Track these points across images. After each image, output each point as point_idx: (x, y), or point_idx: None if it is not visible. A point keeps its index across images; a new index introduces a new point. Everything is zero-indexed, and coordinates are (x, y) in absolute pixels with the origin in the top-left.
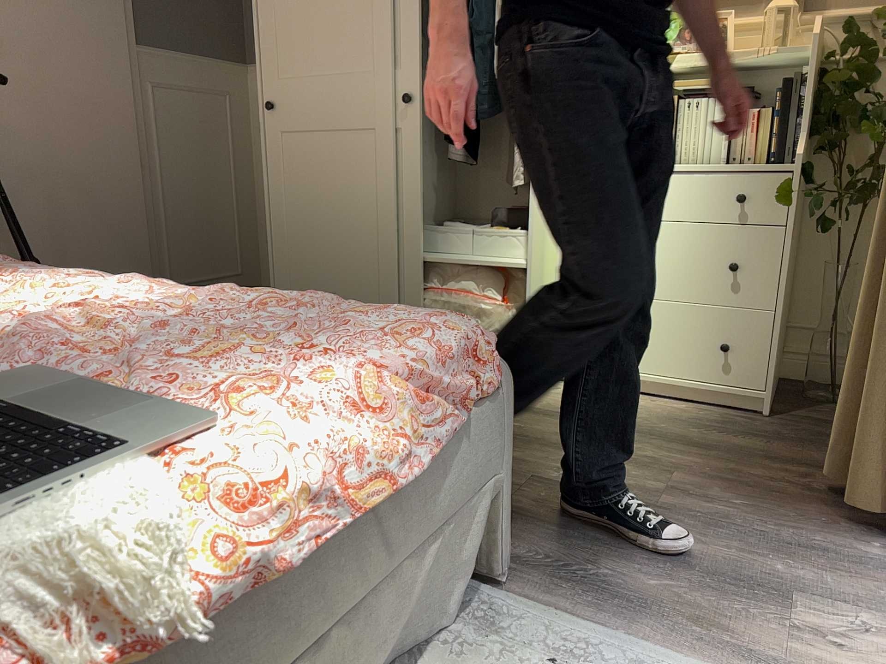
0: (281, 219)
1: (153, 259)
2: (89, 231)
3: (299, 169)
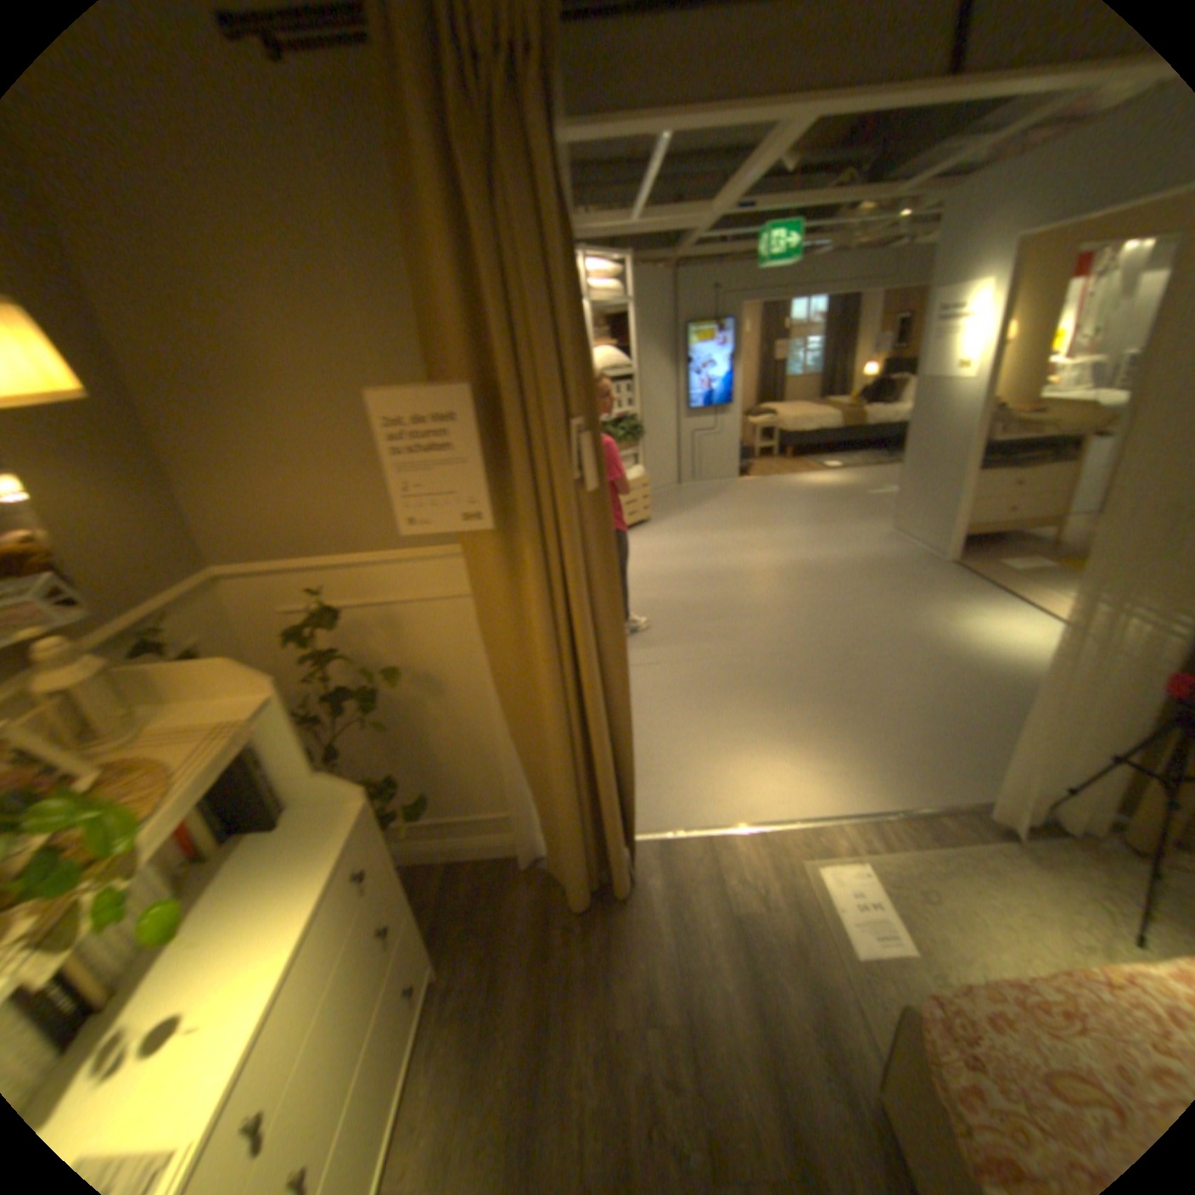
0: None
1: None
2: None
3: None
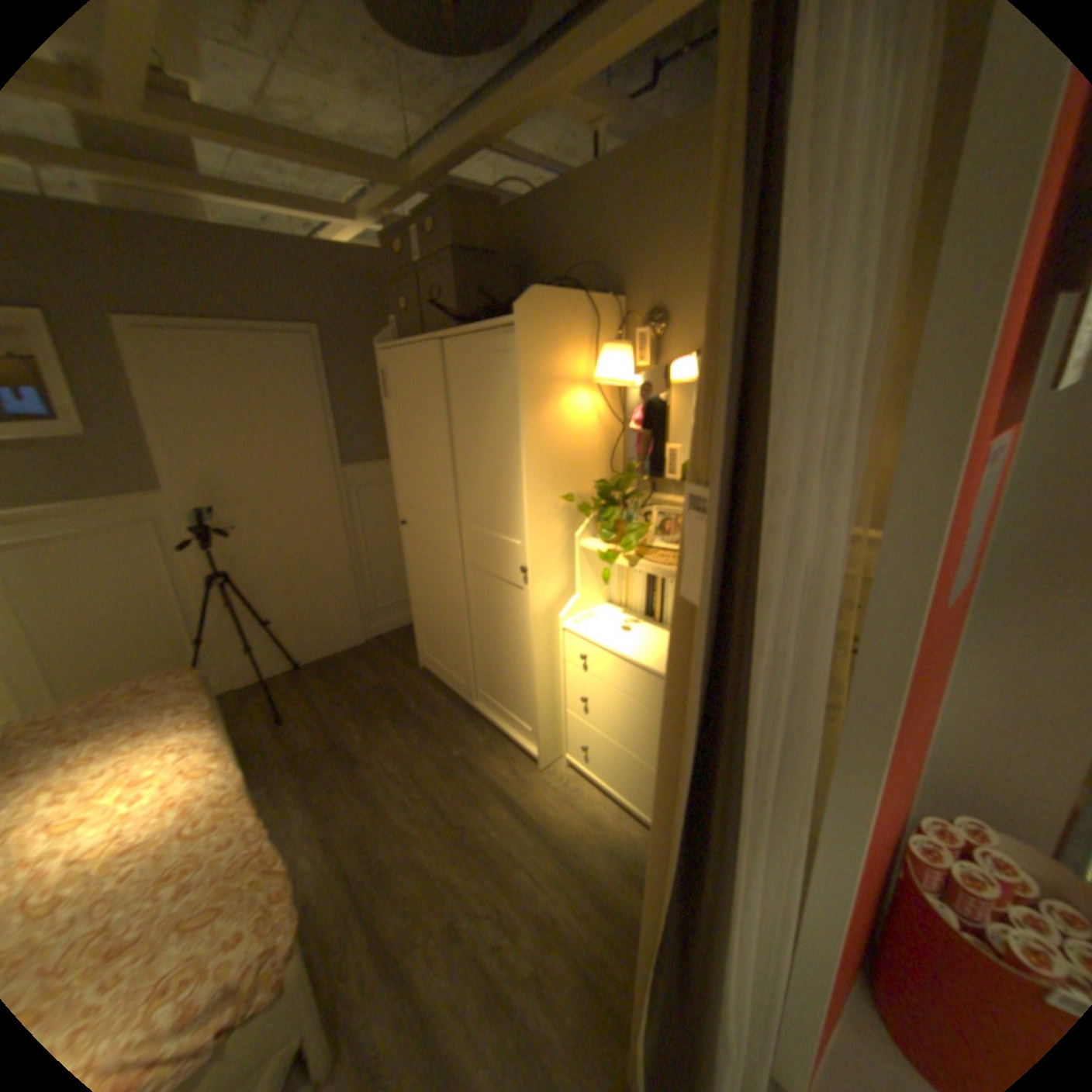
0: (414, 594)
1: (357, 597)
2: (308, 591)
3: (419, 567)
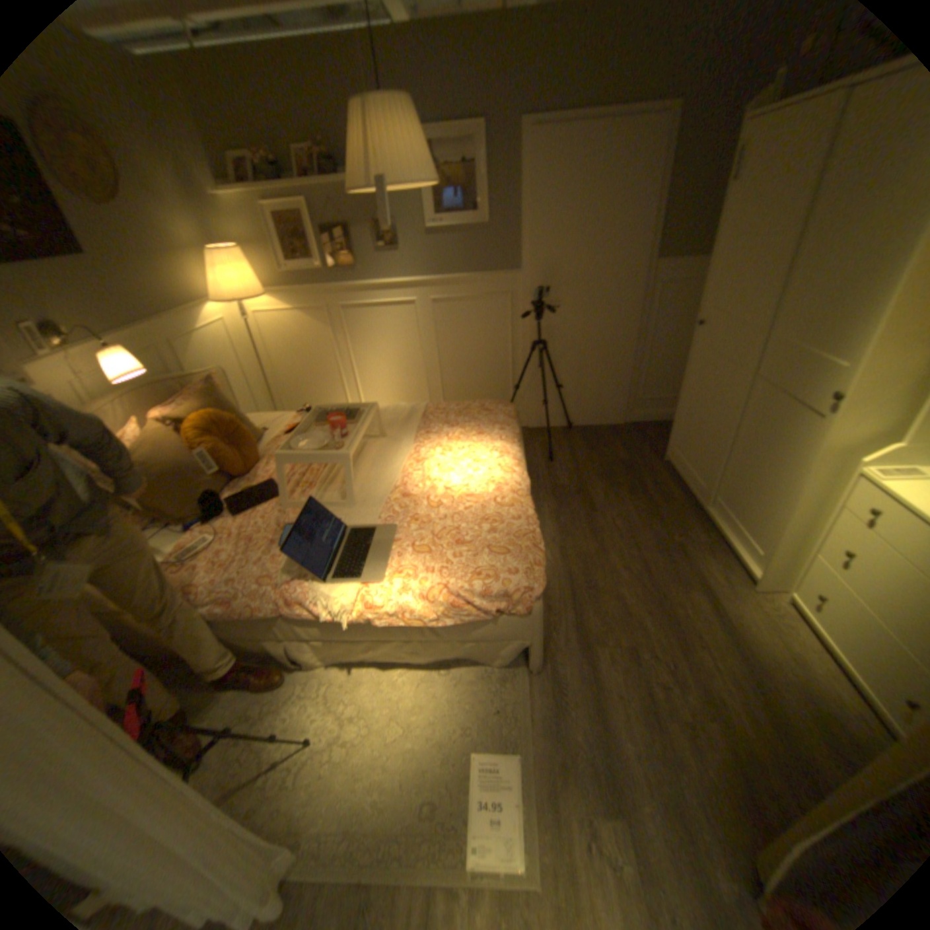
0: (686, 394)
1: (630, 385)
2: (595, 370)
3: (702, 370)
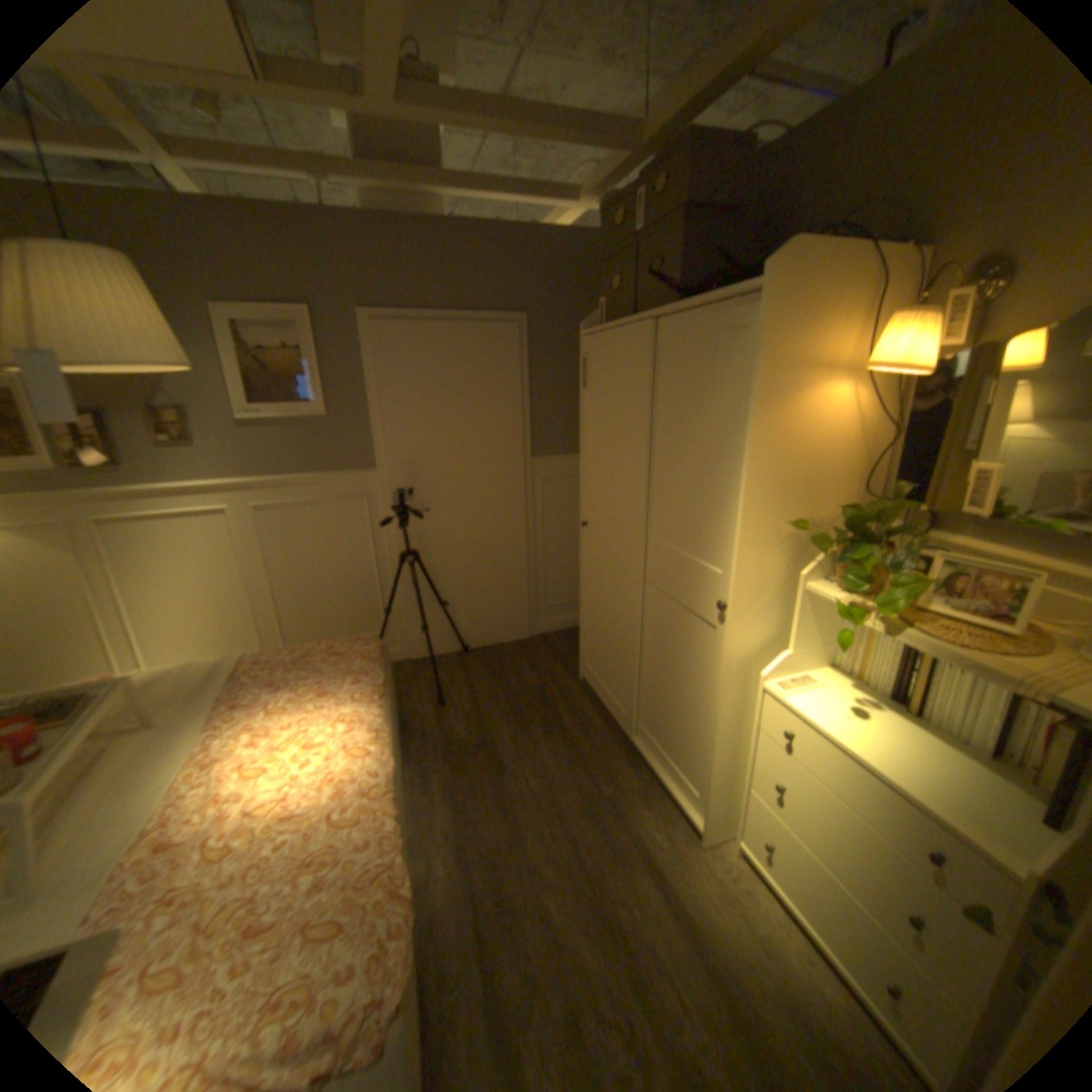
0: (585, 602)
1: (529, 591)
2: (485, 578)
3: (594, 574)
